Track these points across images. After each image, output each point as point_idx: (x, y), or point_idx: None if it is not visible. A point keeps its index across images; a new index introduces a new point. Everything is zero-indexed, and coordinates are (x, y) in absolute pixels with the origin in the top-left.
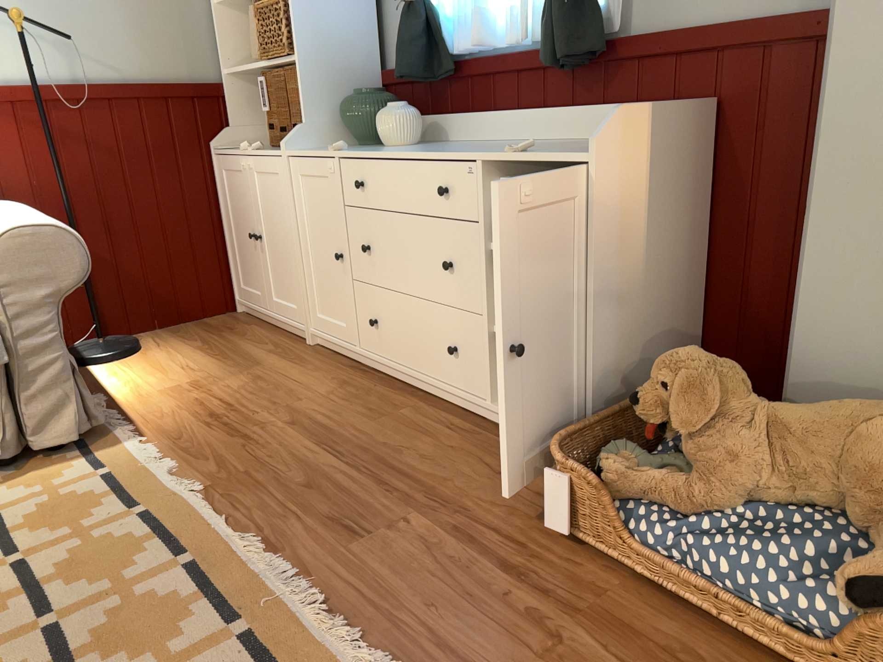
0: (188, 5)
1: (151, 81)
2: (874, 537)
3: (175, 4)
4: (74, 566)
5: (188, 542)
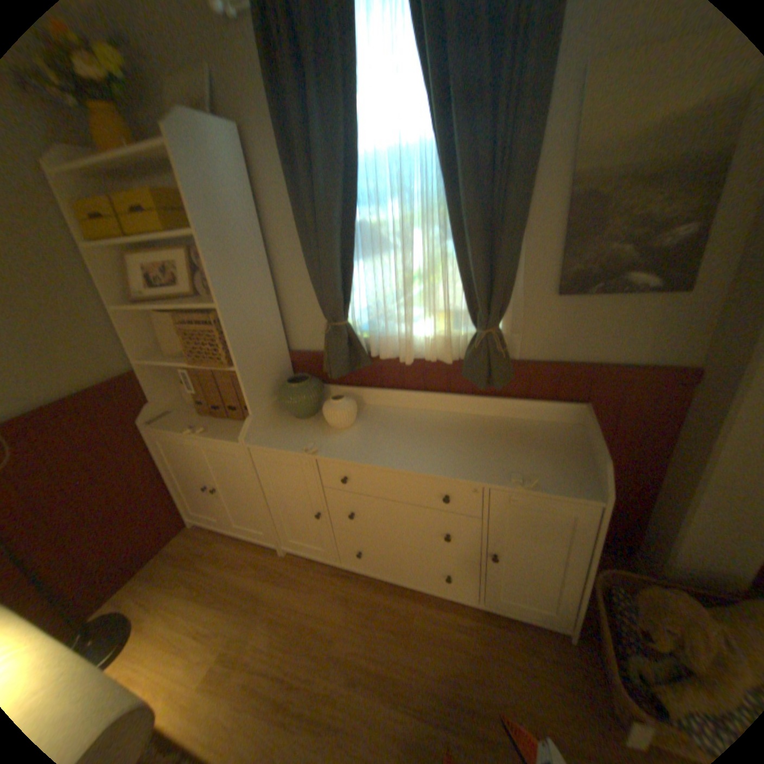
0: (79, 310)
1: (61, 390)
2: None
3: (67, 313)
4: None
5: None
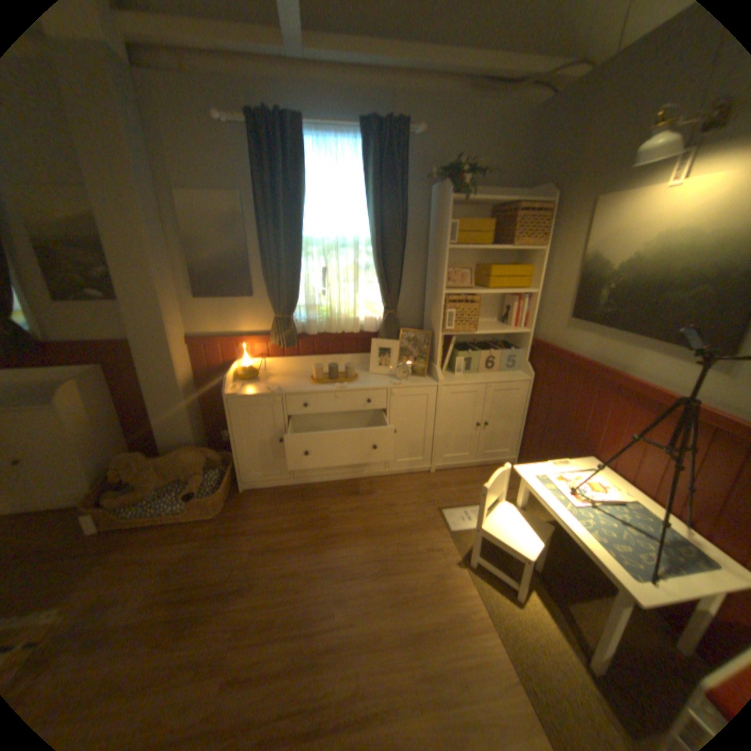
0: None
1: None
2: (188, 483)
3: None
4: None
5: None
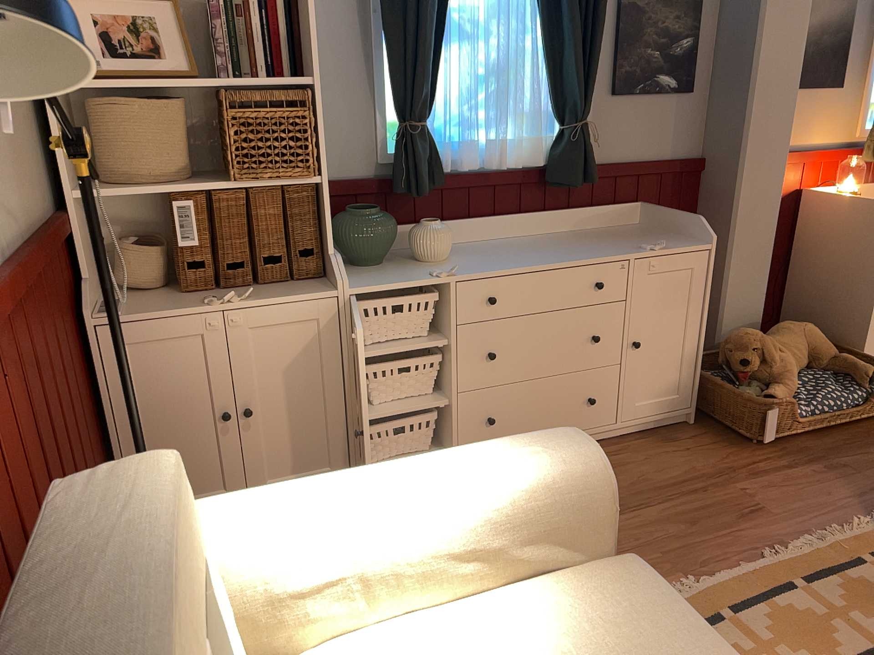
0: None
1: (27, 223)
2: (828, 368)
3: None
4: (816, 647)
5: (777, 582)
